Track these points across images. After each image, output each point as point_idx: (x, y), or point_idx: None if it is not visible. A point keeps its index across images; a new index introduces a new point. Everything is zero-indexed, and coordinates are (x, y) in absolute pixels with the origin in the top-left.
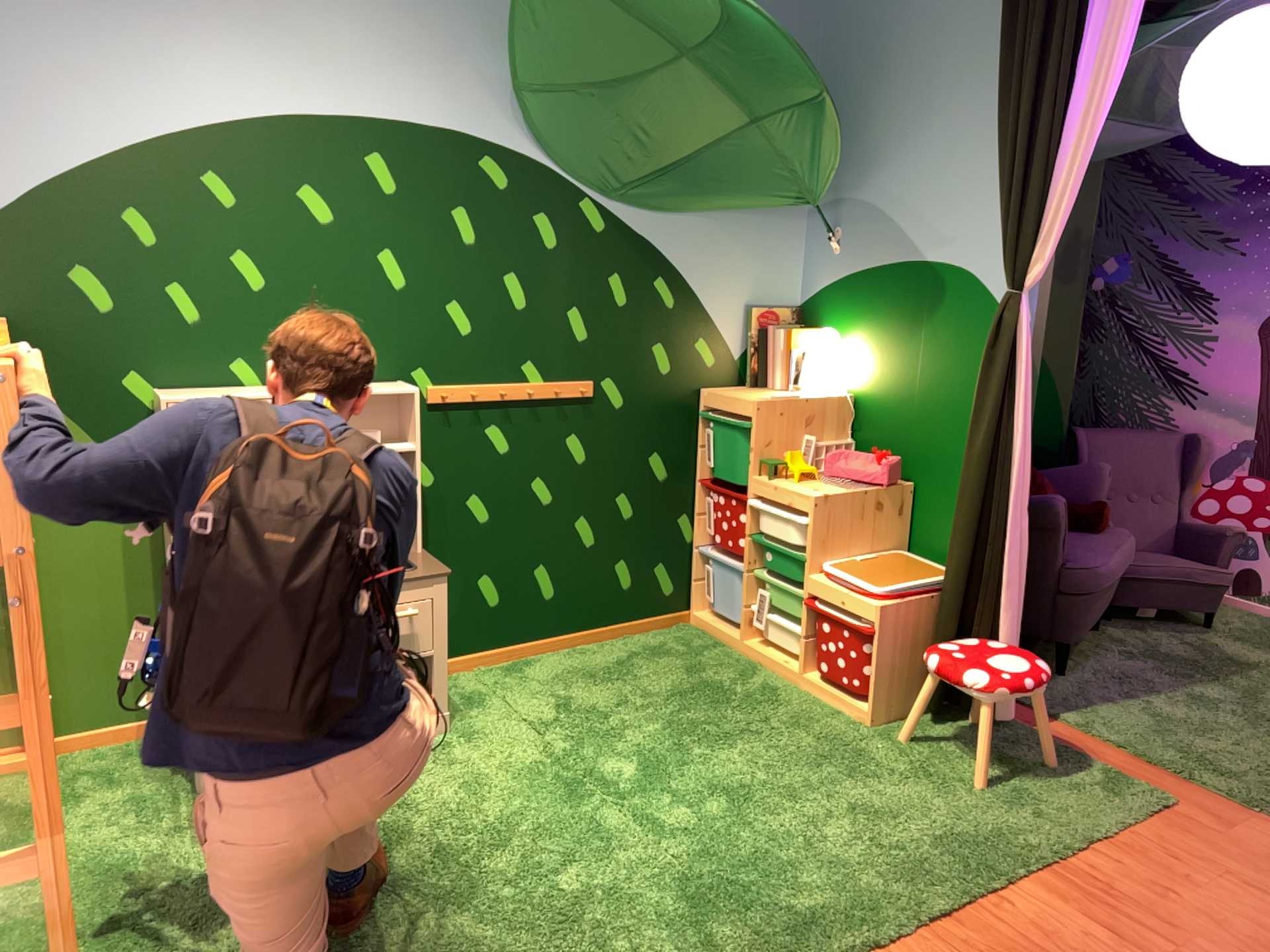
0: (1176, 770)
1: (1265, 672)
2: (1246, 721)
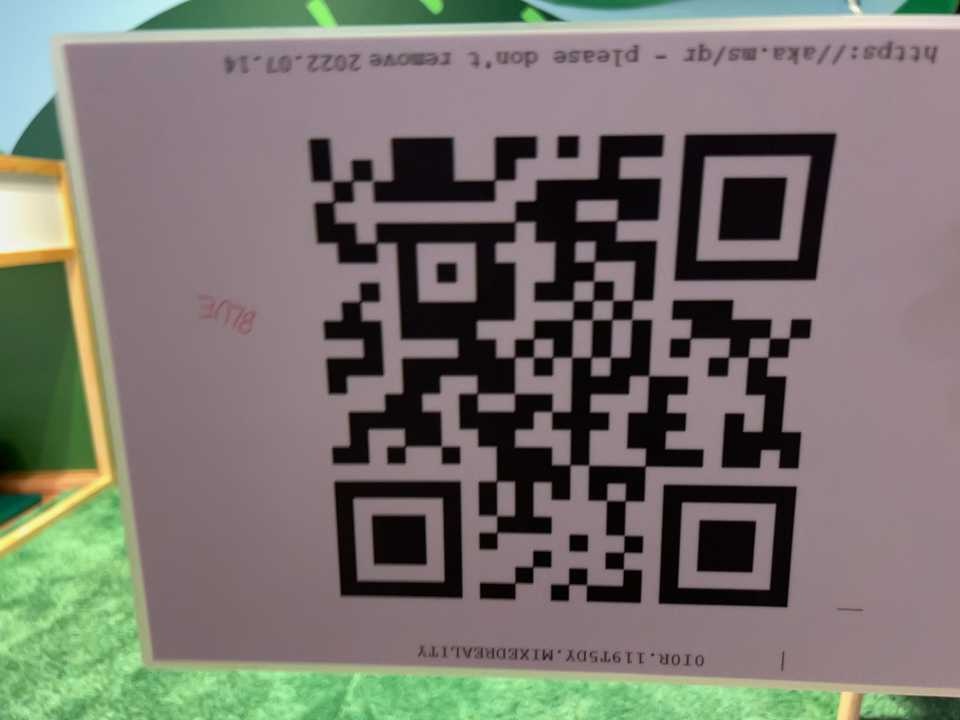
0: None
1: None
2: None
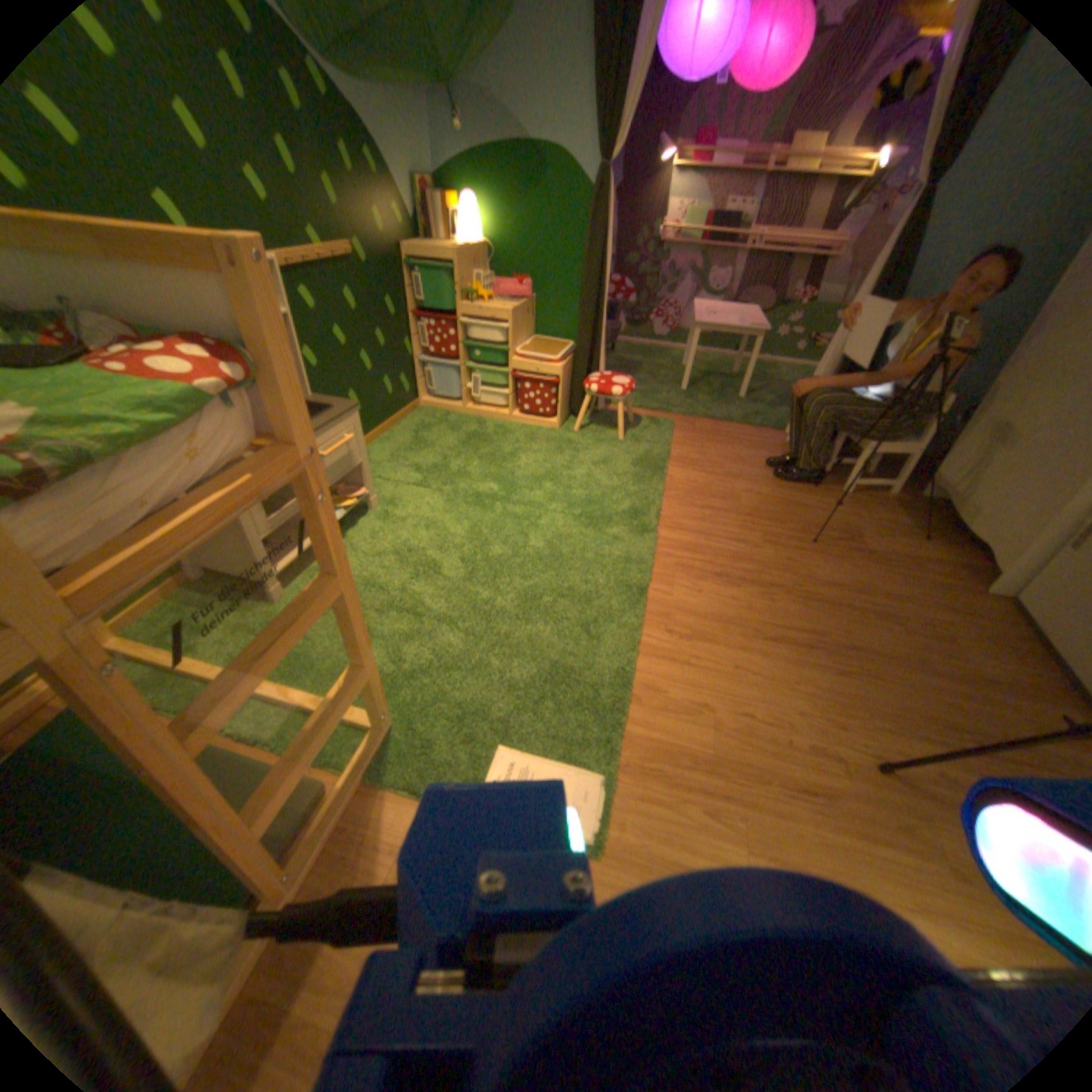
0: (664, 412)
1: (648, 365)
2: (663, 386)
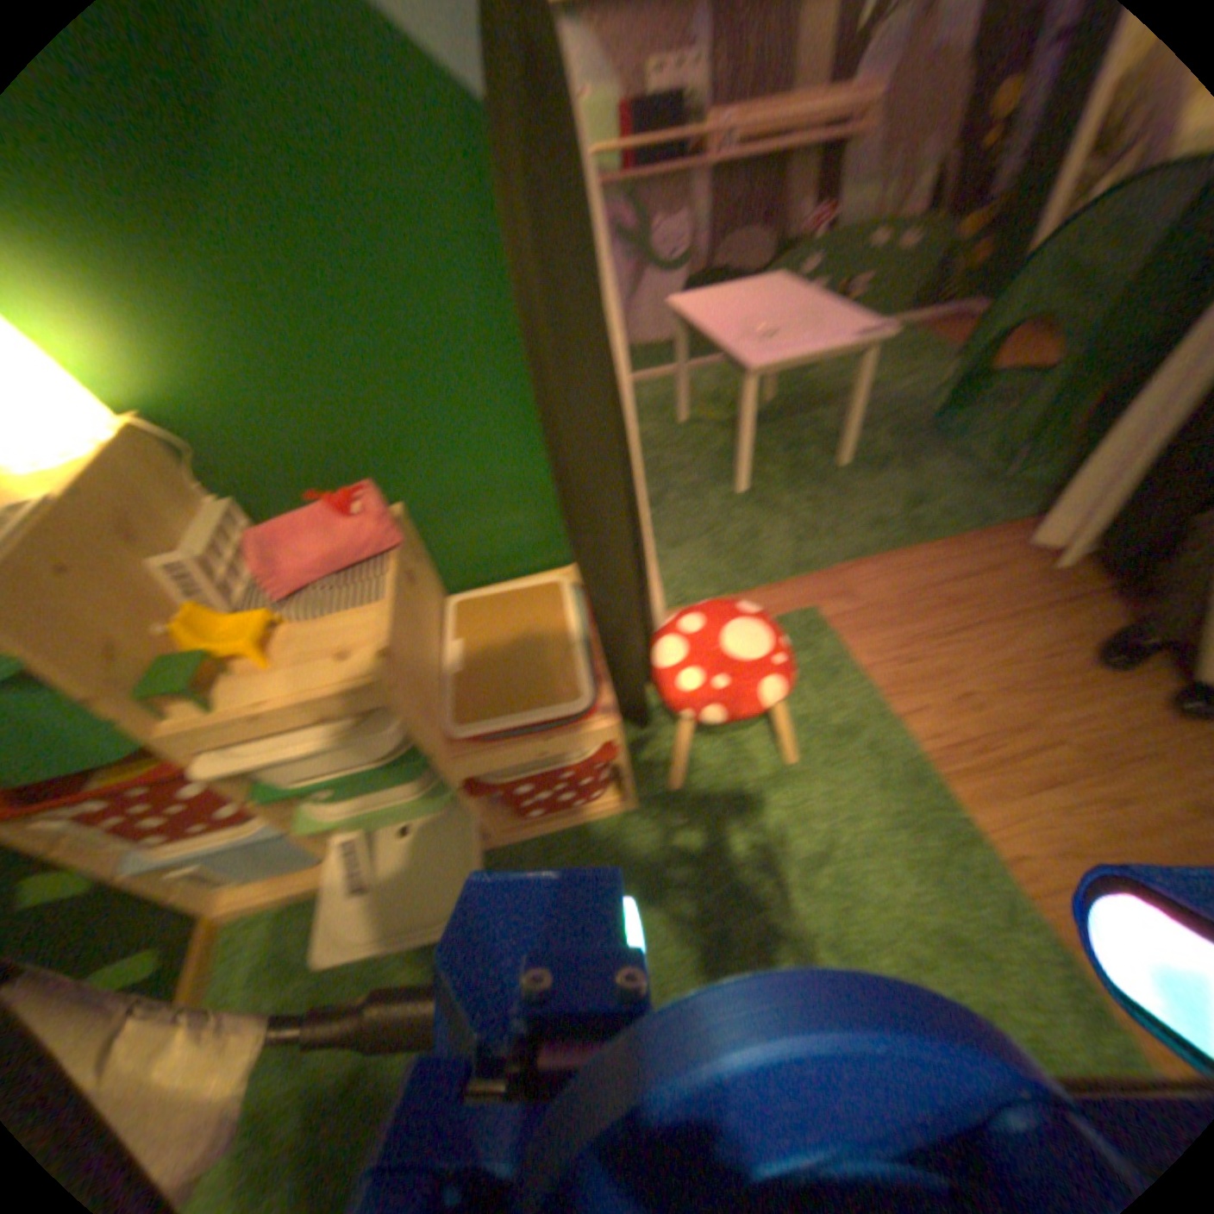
0: (776, 577)
1: None
2: (705, 494)
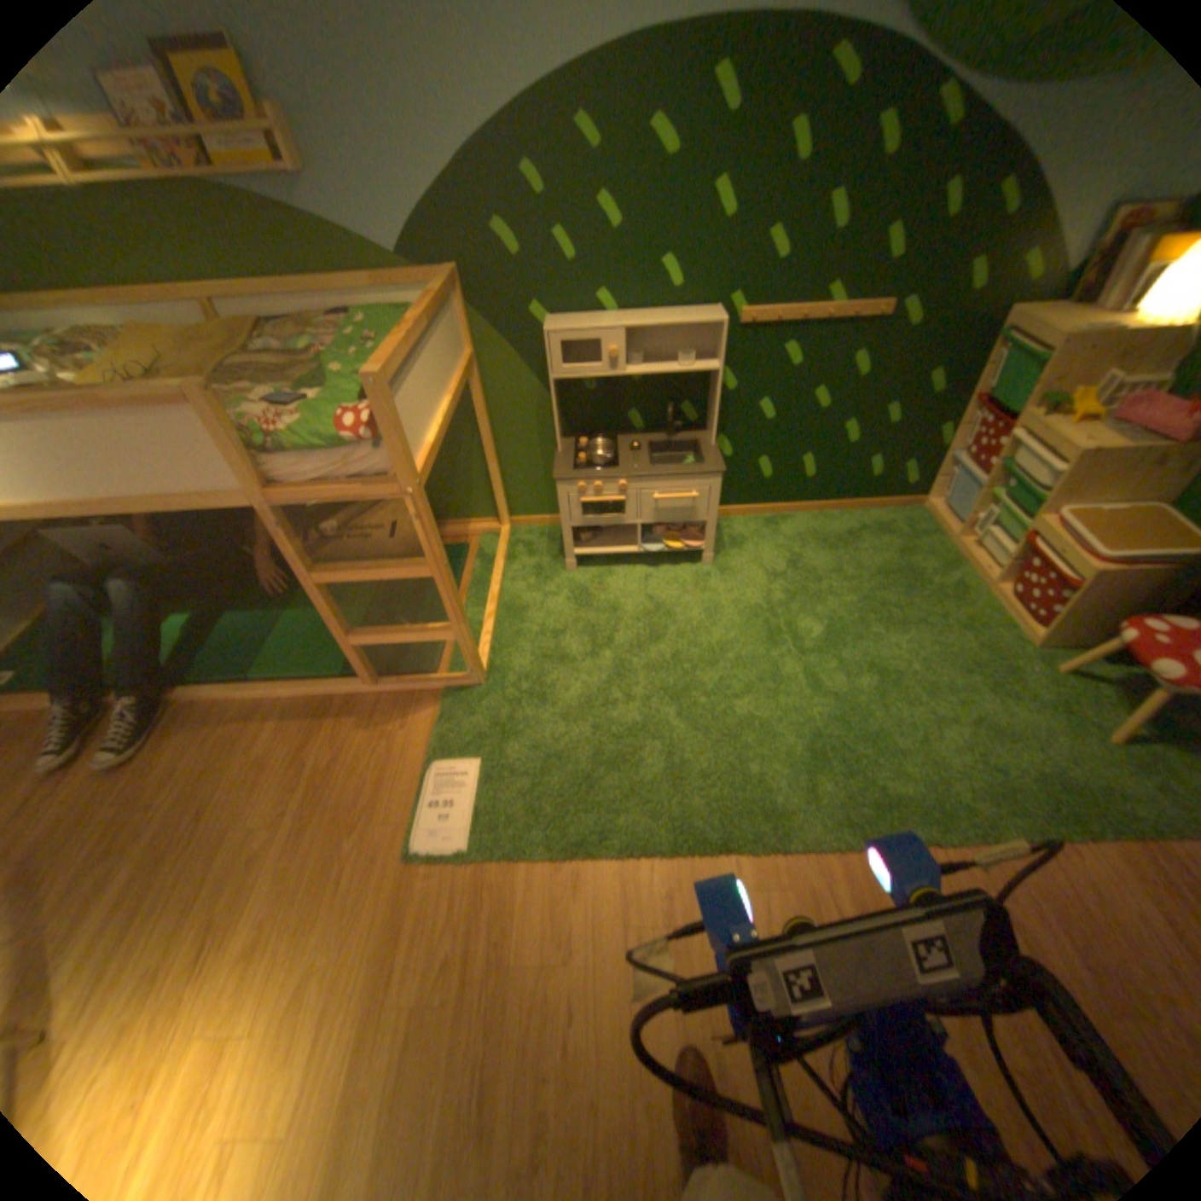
0: None
1: None
2: None
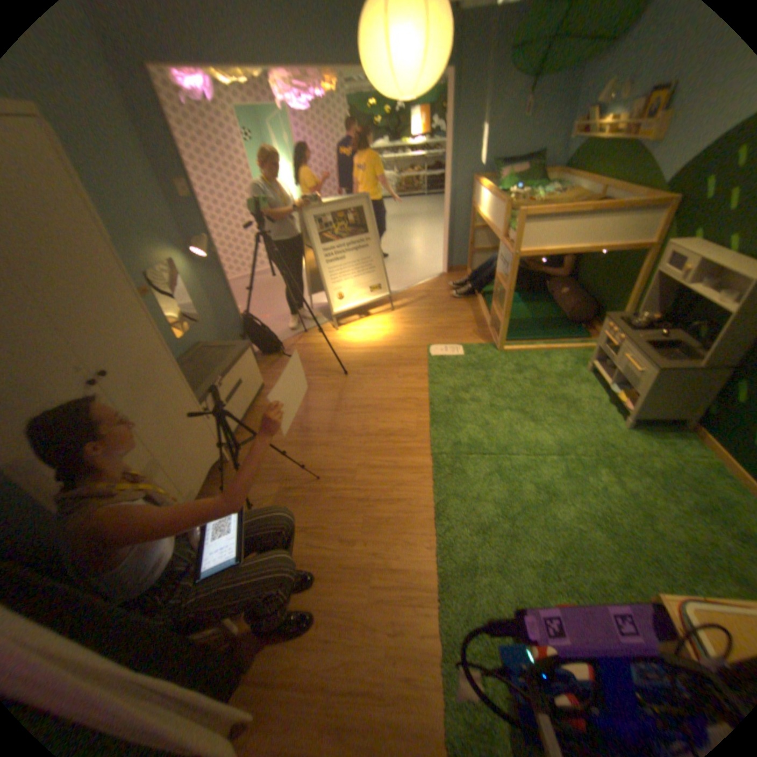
0: None
1: None
2: None
